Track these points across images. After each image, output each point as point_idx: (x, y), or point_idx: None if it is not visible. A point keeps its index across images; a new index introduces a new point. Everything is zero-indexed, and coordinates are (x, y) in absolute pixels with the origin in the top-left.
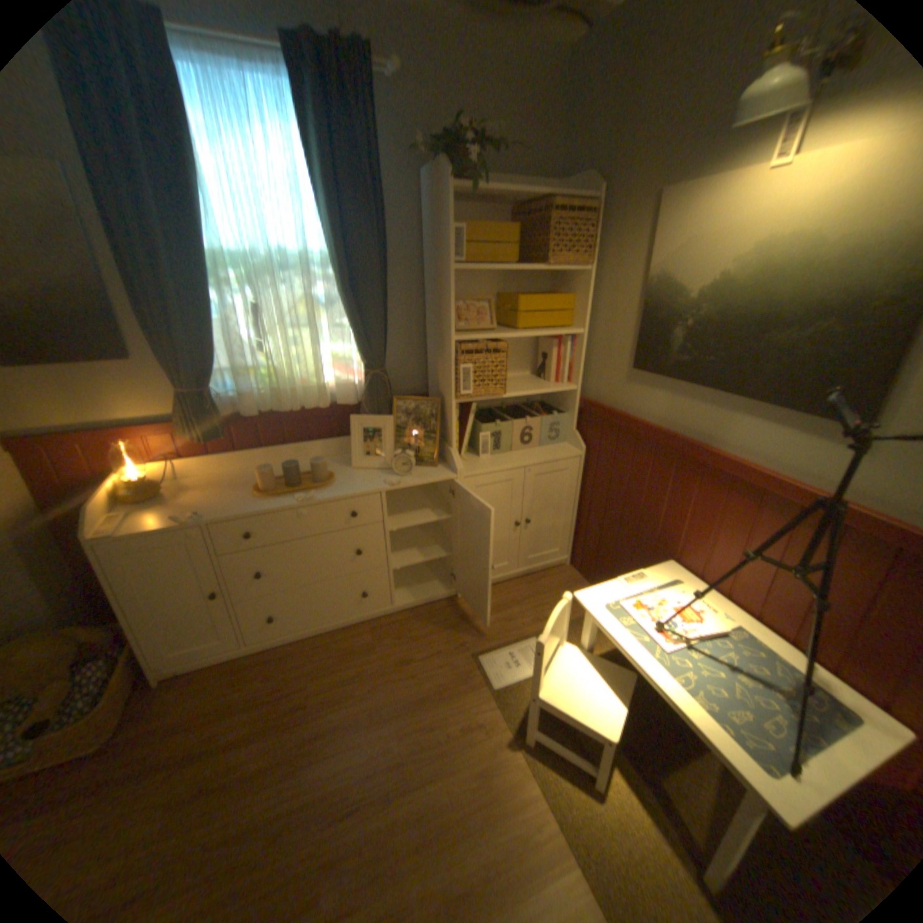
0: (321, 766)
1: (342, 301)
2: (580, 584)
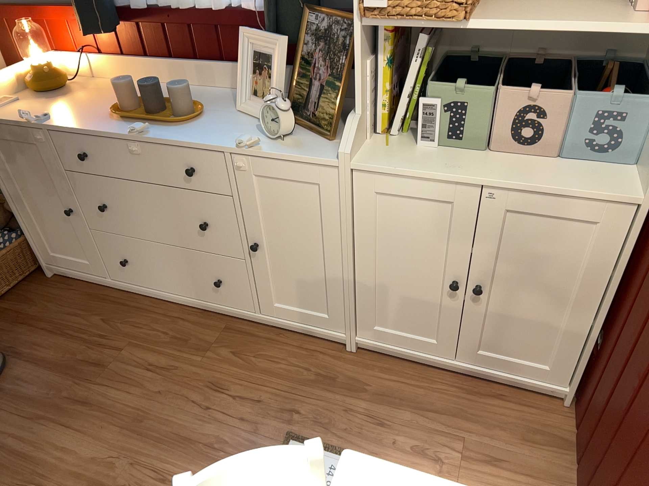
0: (68, 428)
1: None
2: (554, 446)
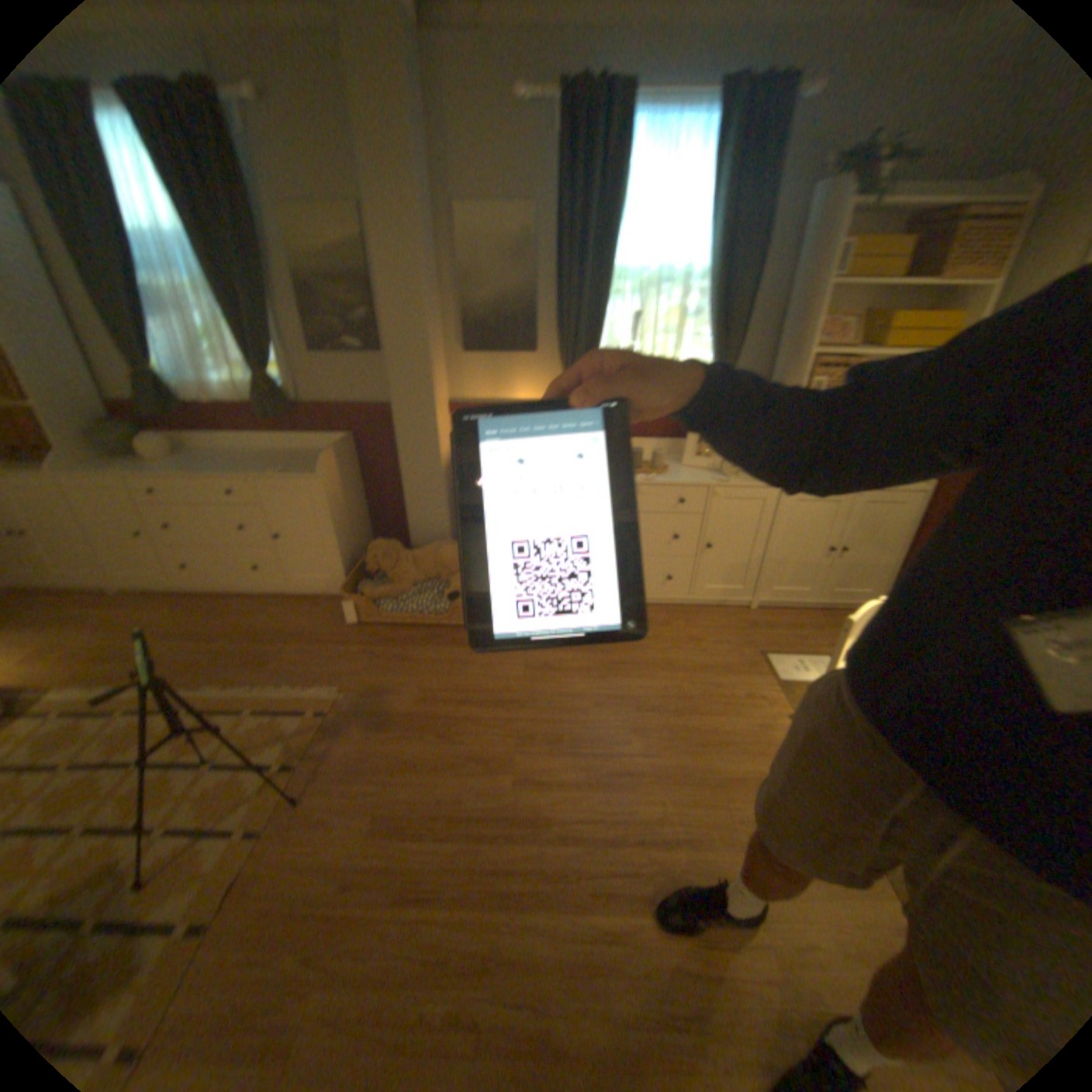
0: (628, 679)
1: (711, 311)
2: None
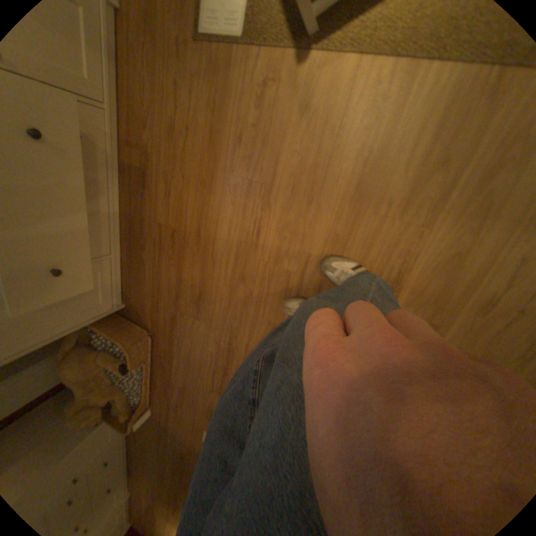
0: (215, 236)
1: None
2: None
